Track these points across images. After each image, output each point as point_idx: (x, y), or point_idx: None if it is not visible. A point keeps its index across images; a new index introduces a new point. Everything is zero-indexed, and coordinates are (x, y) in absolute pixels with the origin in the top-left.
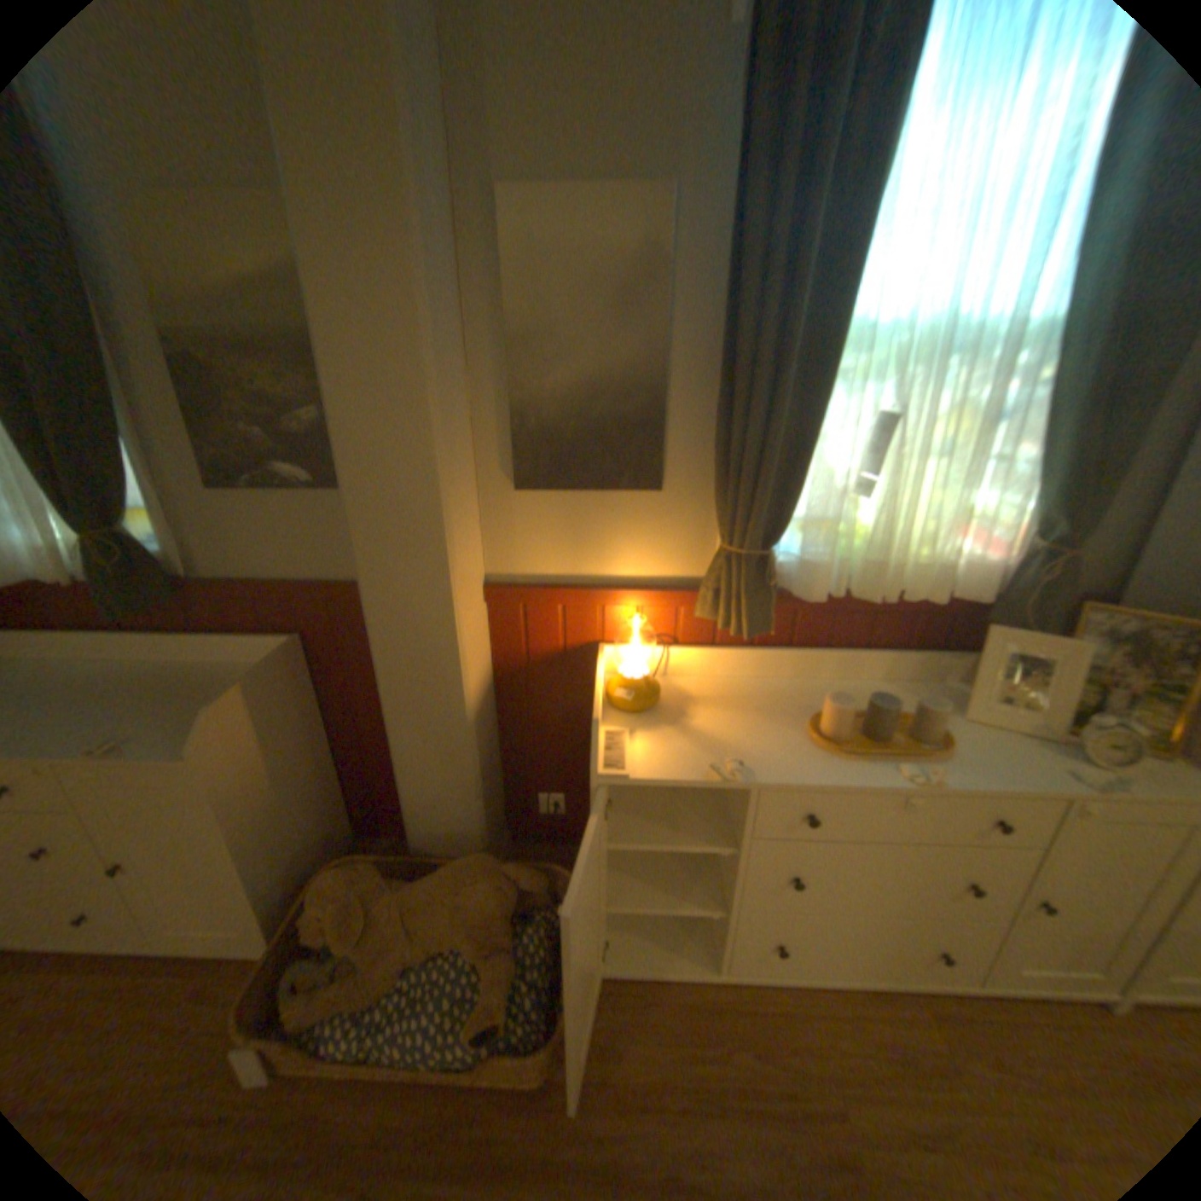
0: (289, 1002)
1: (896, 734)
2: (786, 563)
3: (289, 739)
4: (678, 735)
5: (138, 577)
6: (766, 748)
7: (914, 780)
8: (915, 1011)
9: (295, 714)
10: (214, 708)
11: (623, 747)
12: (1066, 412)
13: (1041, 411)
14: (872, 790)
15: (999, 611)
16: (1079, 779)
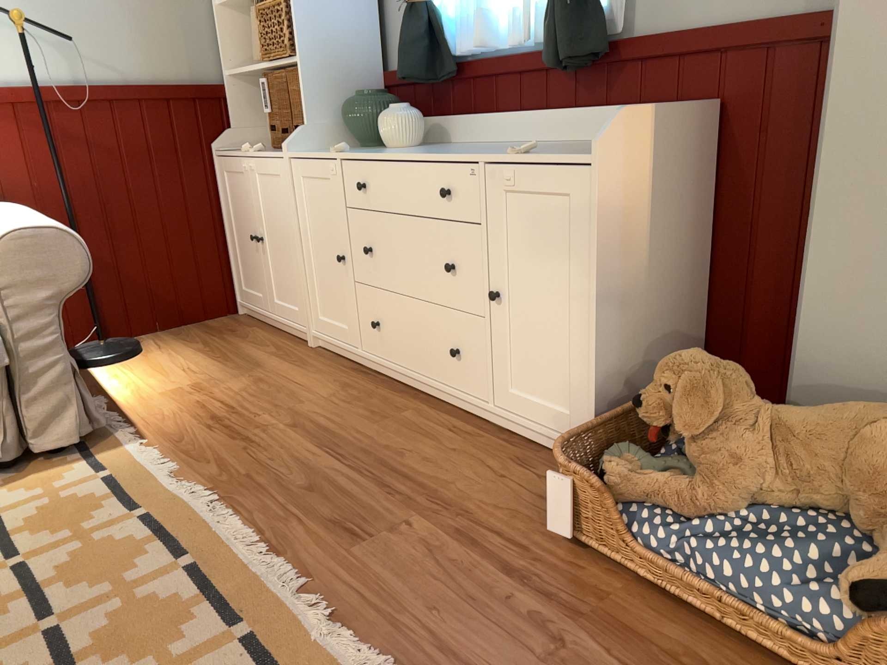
0: (614, 459)
1: None
2: None
3: (675, 218)
4: None
5: (583, 23)
6: None
7: None
8: None
9: (688, 194)
10: (627, 112)
11: None
12: None
13: None
14: None
15: None
16: None
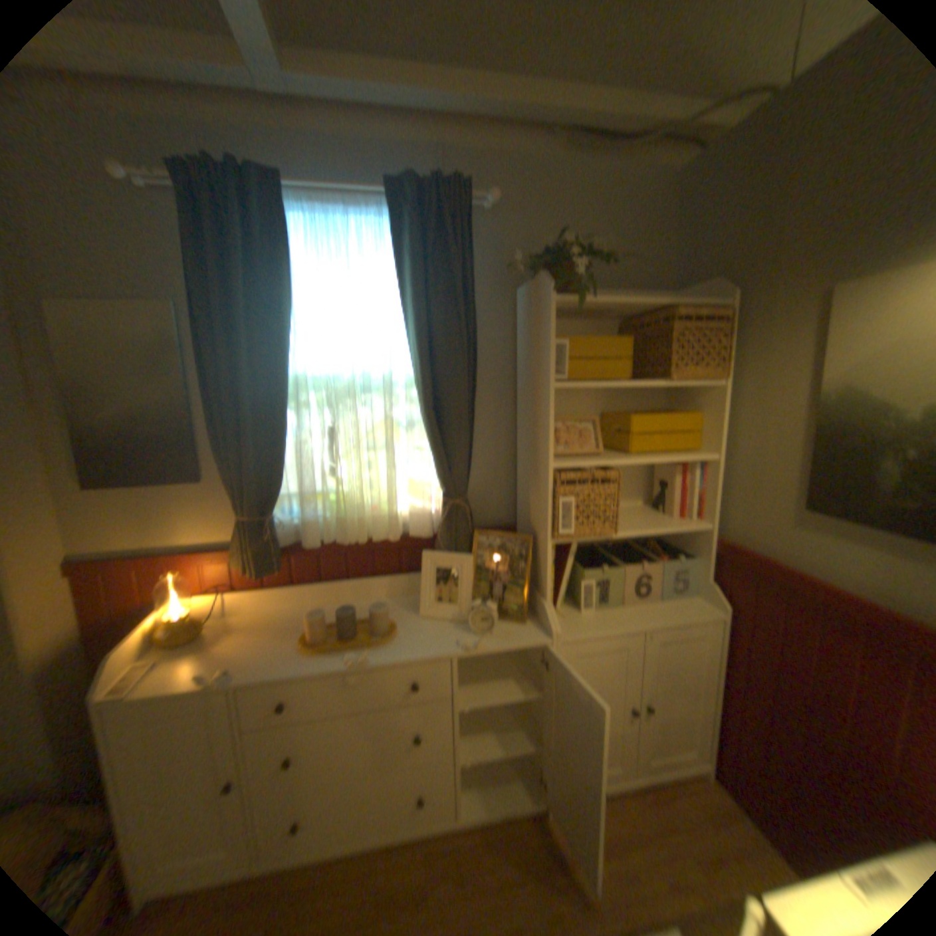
0: None
1: (357, 636)
2: (287, 526)
3: None
4: (192, 663)
5: None
6: (255, 661)
7: (346, 666)
8: (410, 859)
9: None
10: None
11: (135, 680)
12: (425, 424)
13: (420, 424)
14: (316, 679)
15: (436, 543)
16: (457, 646)
